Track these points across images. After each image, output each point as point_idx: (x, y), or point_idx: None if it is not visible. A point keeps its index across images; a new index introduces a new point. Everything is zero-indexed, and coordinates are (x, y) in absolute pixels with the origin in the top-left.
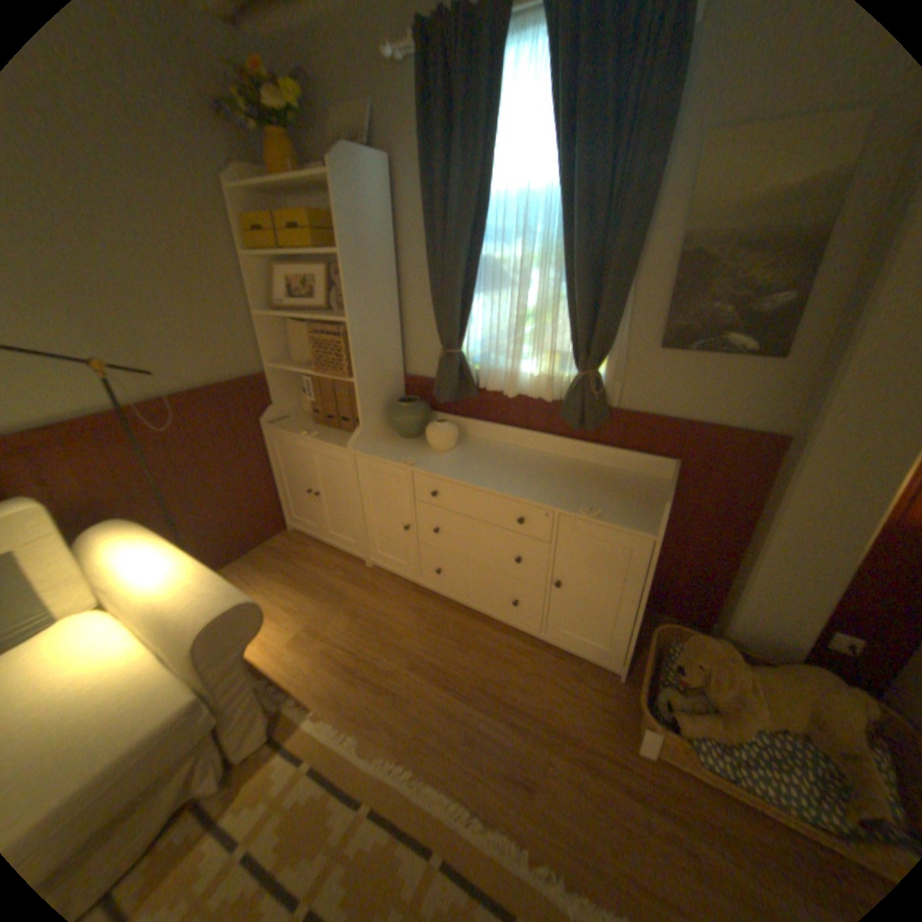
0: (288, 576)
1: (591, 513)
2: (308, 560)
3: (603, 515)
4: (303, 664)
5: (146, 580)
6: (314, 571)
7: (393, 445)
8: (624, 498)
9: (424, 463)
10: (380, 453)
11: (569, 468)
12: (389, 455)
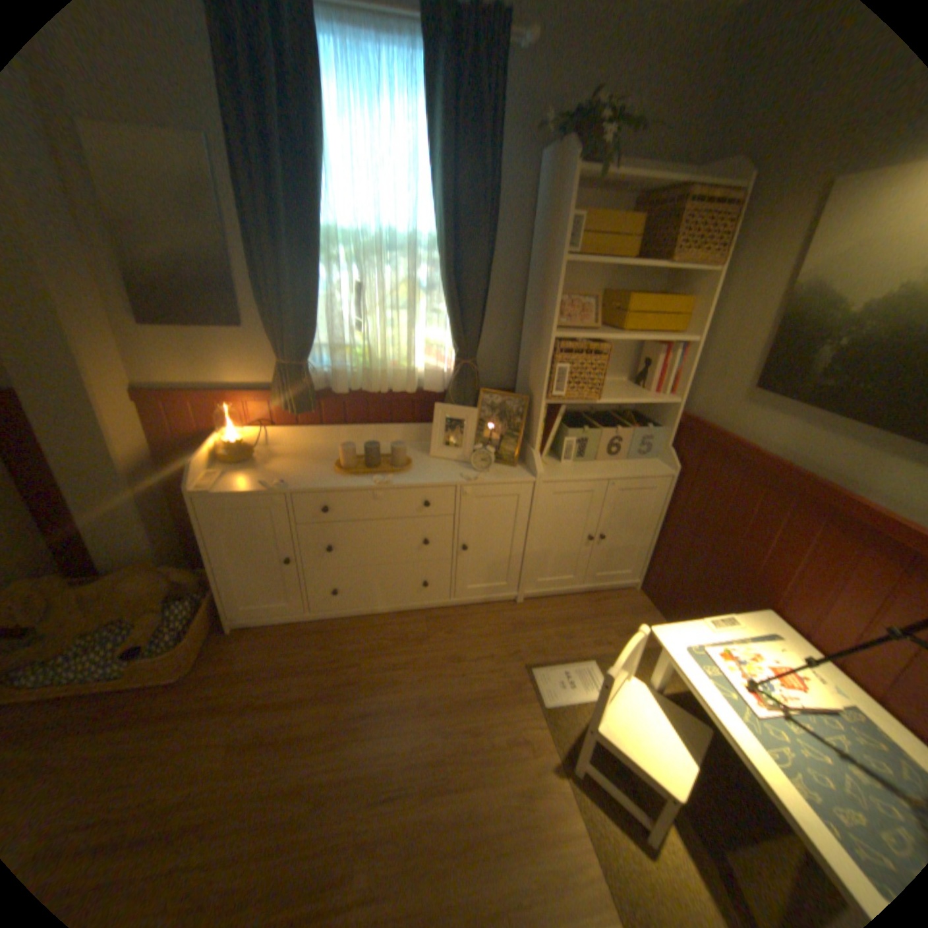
0: None
1: None
2: None
3: None
4: None
5: None
6: None
7: None
8: None
9: None
10: None
11: None
12: None
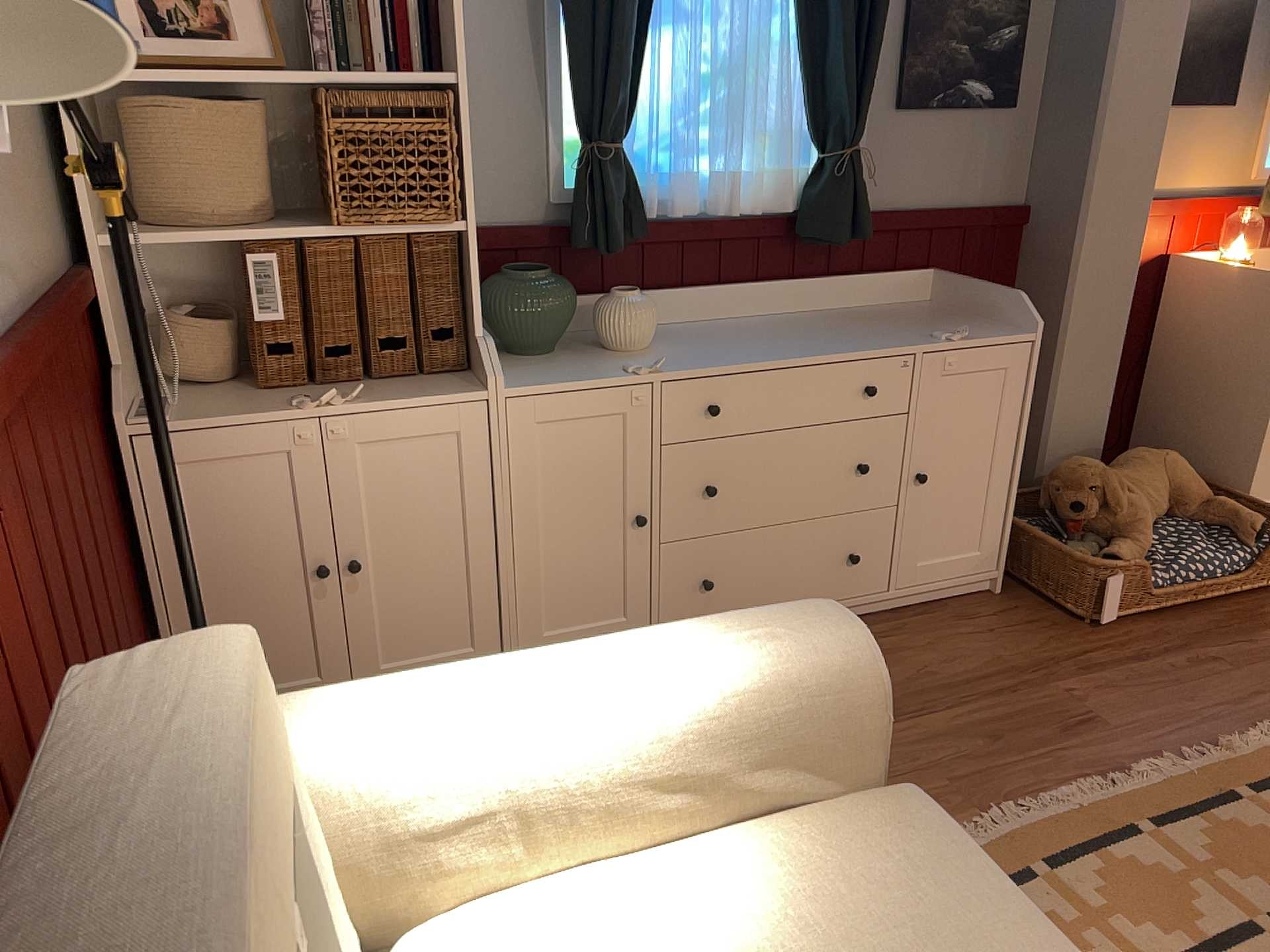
0: None
1: (955, 337)
2: None
3: (965, 336)
4: None
5: (608, 688)
6: None
7: (543, 366)
8: (941, 322)
9: (663, 366)
10: (557, 378)
11: (829, 319)
12: (579, 375)
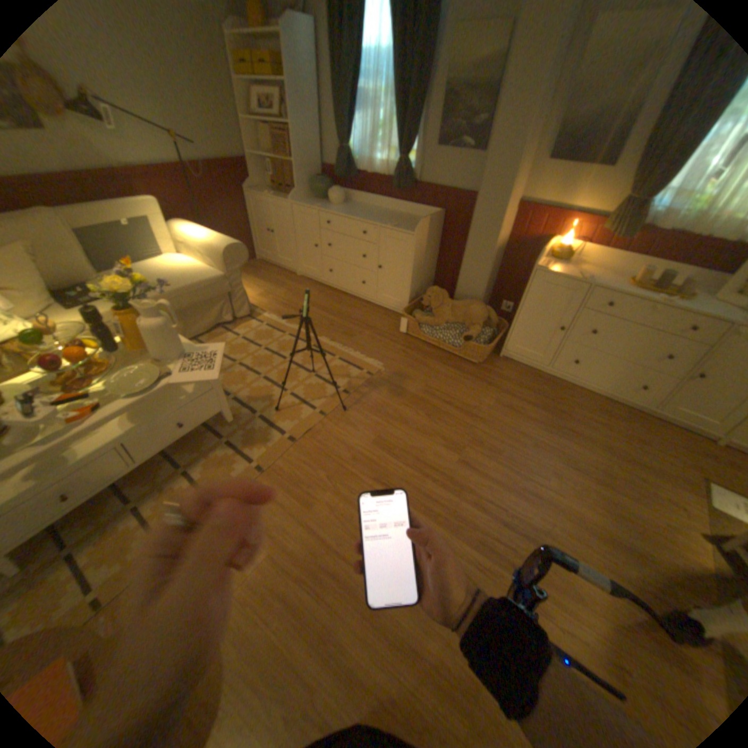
0: (257, 276)
1: (392, 226)
2: (267, 272)
3: (397, 227)
4: (264, 302)
5: (200, 236)
6: (270, 275)
7: (311, 202)
8: (411, 224)
9: (324, 208)
10: (304, 204)
11: (395, 215)
12: (308, 205)
